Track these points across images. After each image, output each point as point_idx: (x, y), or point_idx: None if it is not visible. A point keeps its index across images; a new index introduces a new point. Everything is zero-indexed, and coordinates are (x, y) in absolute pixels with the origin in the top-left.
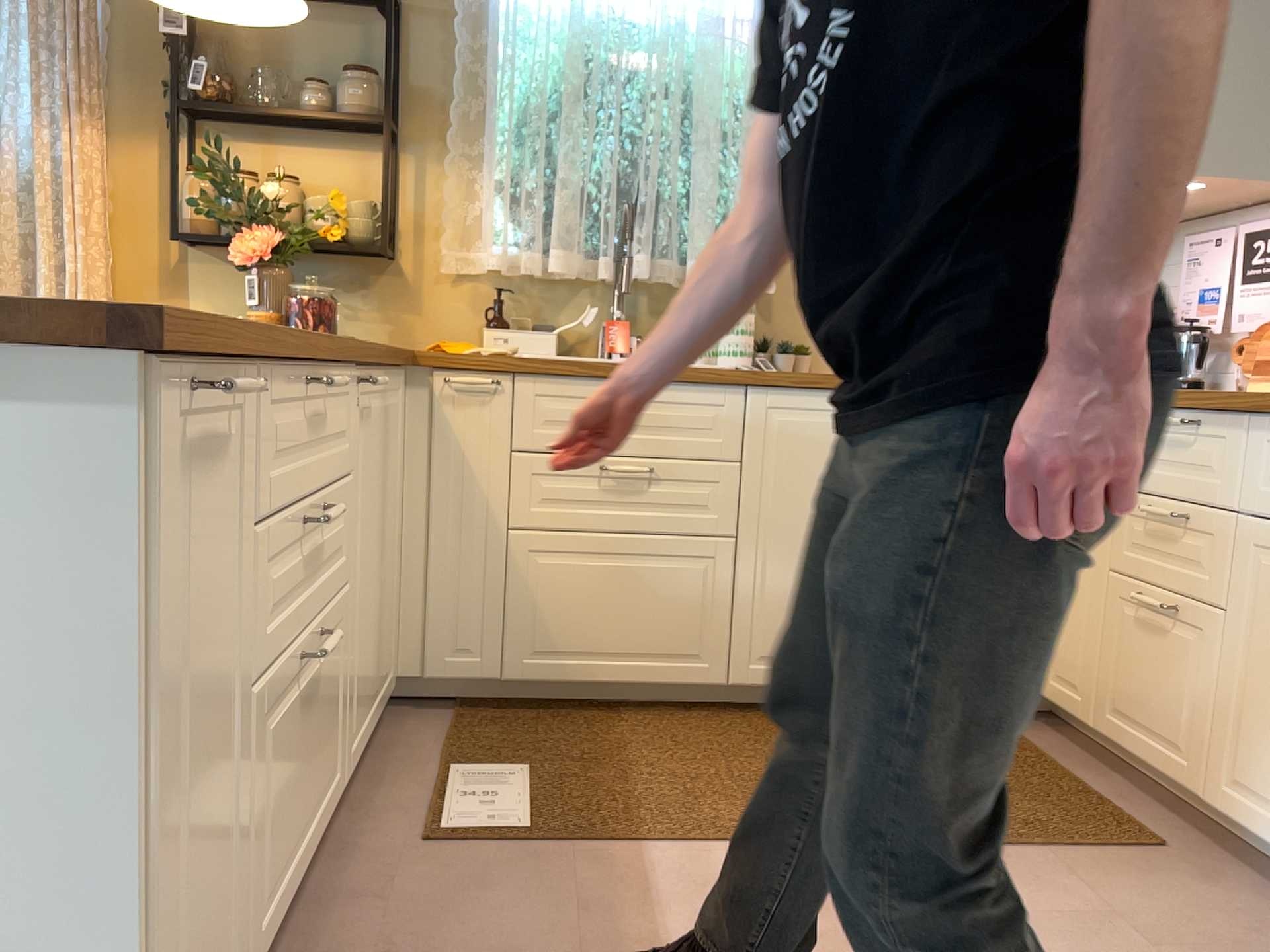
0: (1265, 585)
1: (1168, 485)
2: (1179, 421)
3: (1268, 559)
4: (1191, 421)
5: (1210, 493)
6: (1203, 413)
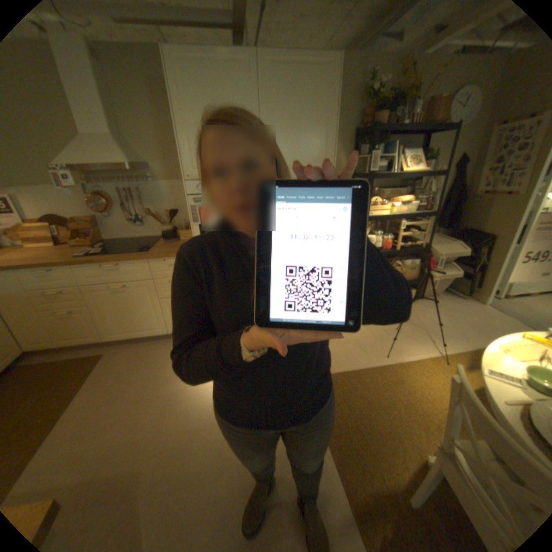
0: (93, 298)
1: (46, 286)
2: (43, 271)
3: (91, 293)
4: (46, 270)
5: (64, 284)
6: (51, 268)
